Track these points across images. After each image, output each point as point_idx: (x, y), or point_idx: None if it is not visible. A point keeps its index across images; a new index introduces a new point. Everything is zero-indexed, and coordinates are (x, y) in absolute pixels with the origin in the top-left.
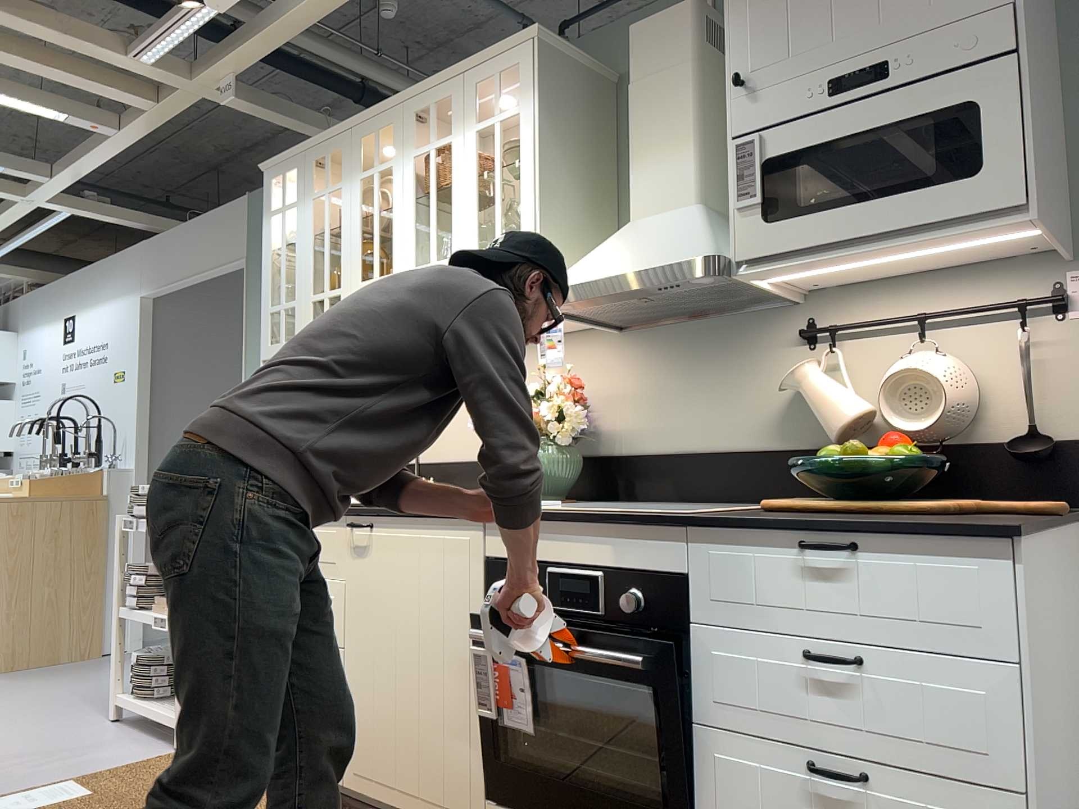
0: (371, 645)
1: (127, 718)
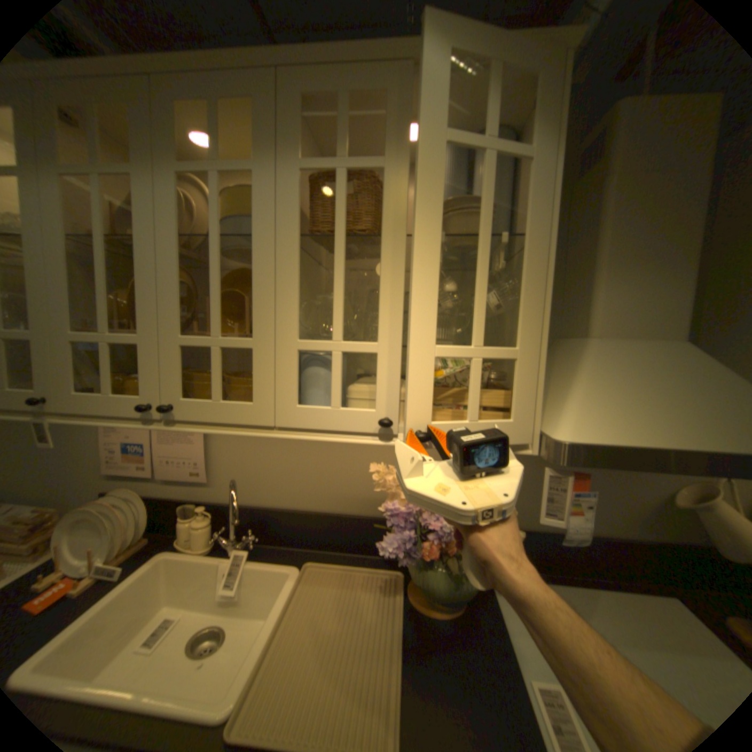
0: None
1: None
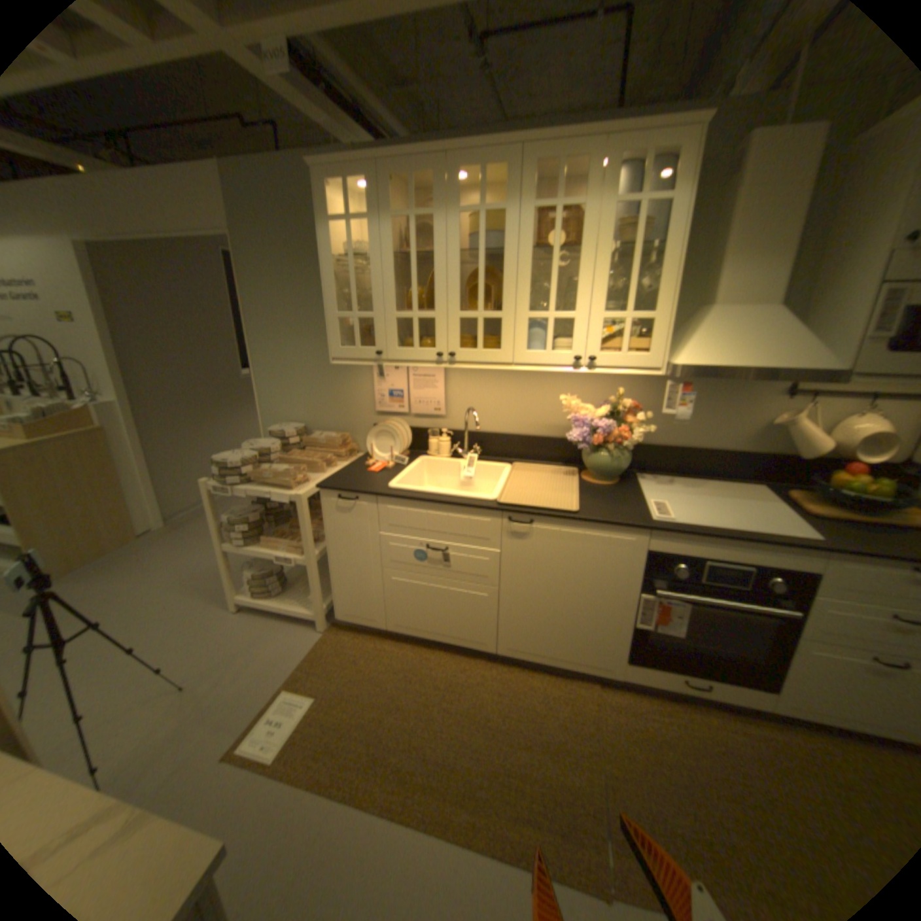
0: (529, 588)
1: (241, 608)
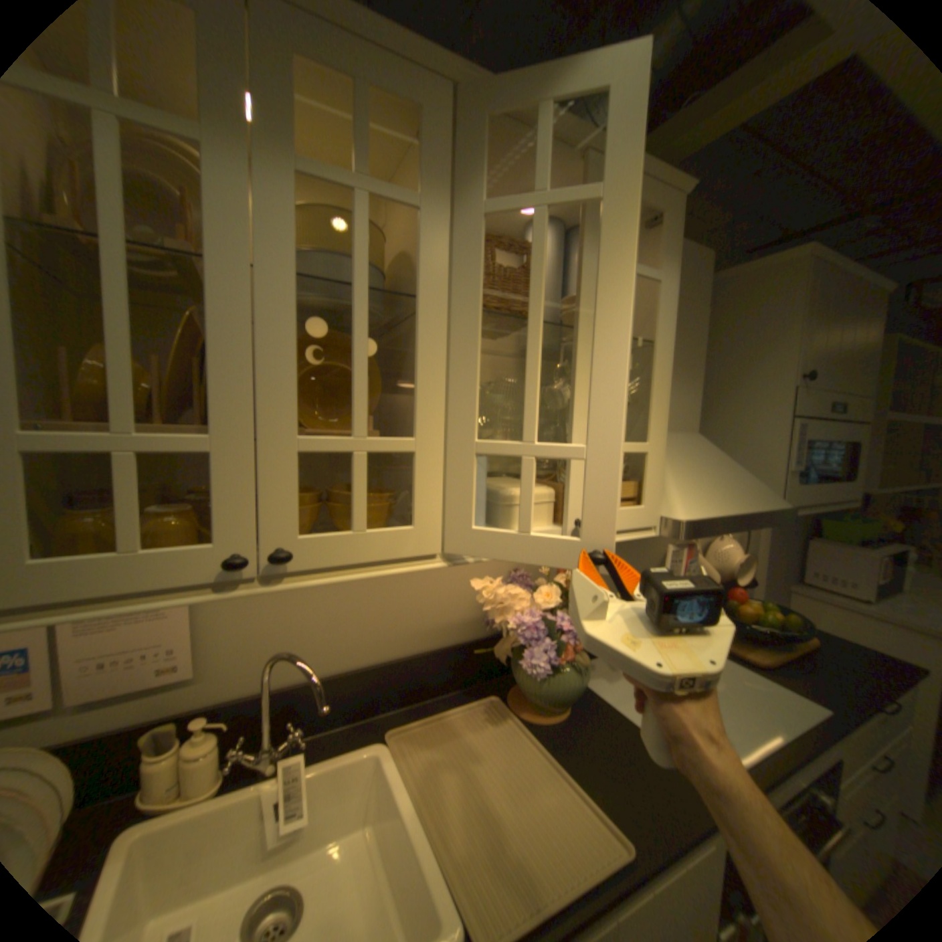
0: None
1: None
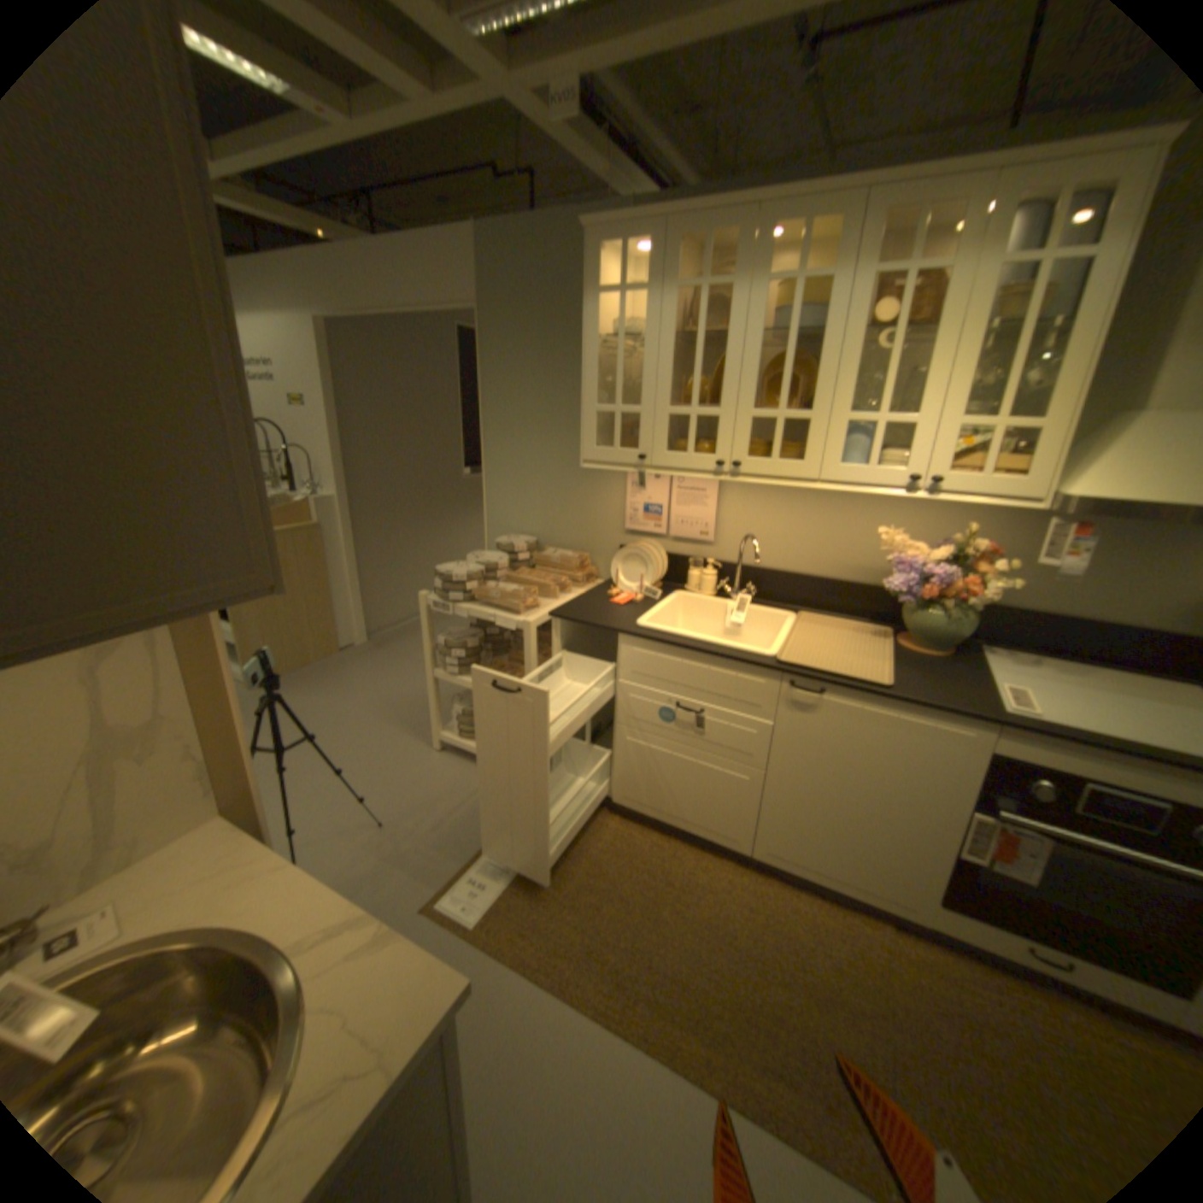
0: (809, 780)
1: (447, 747)
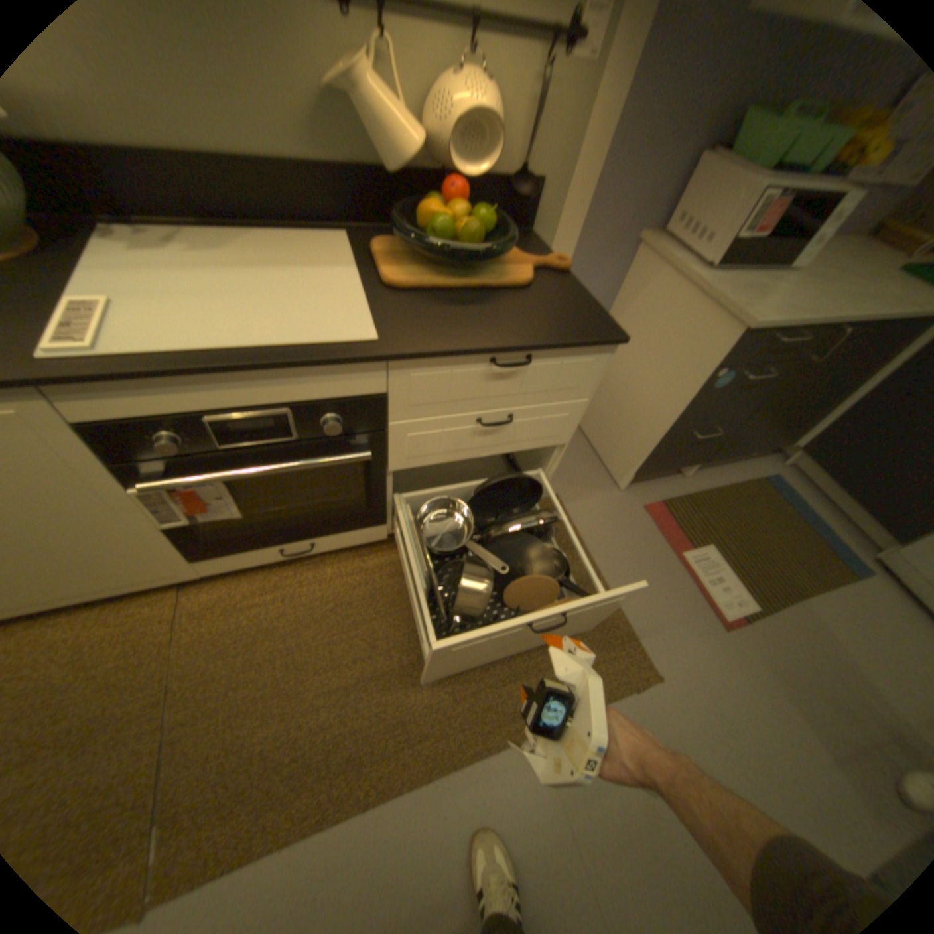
0: None
1: None
